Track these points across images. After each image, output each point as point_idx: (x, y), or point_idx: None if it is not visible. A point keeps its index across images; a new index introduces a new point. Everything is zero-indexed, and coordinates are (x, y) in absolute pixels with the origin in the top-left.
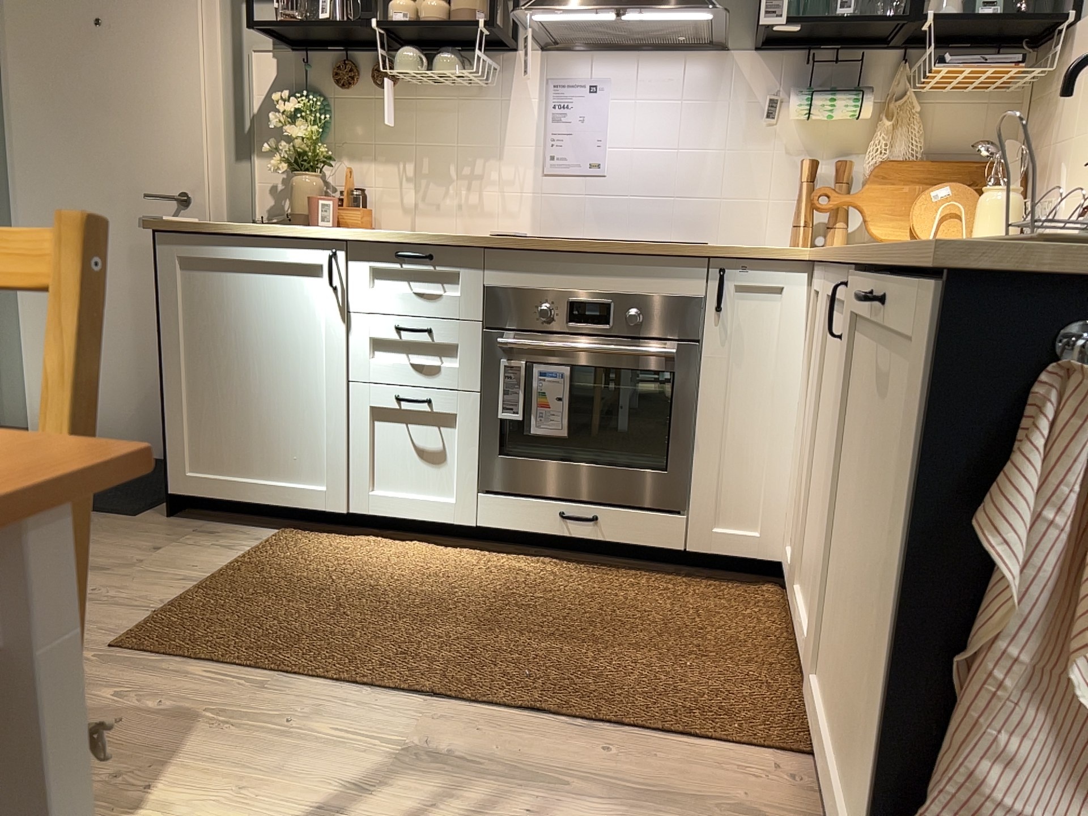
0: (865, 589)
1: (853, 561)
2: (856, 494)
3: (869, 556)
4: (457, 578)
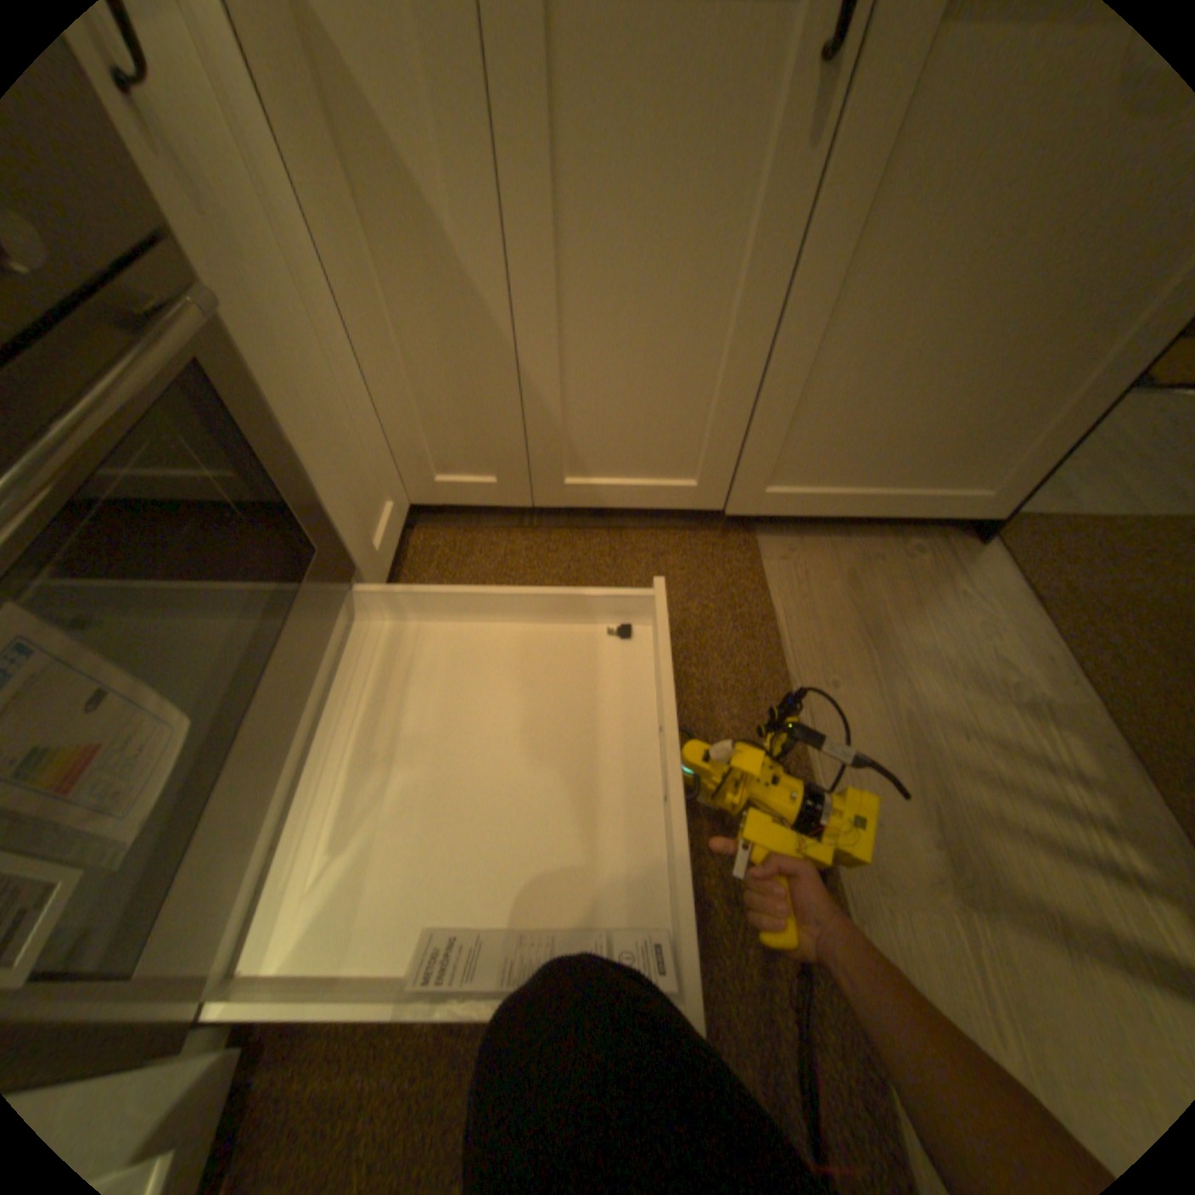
0: (955, 354)
1: (888, 352)
2: (891, 283)
3: (975, 321)
4: (414, 1044)
